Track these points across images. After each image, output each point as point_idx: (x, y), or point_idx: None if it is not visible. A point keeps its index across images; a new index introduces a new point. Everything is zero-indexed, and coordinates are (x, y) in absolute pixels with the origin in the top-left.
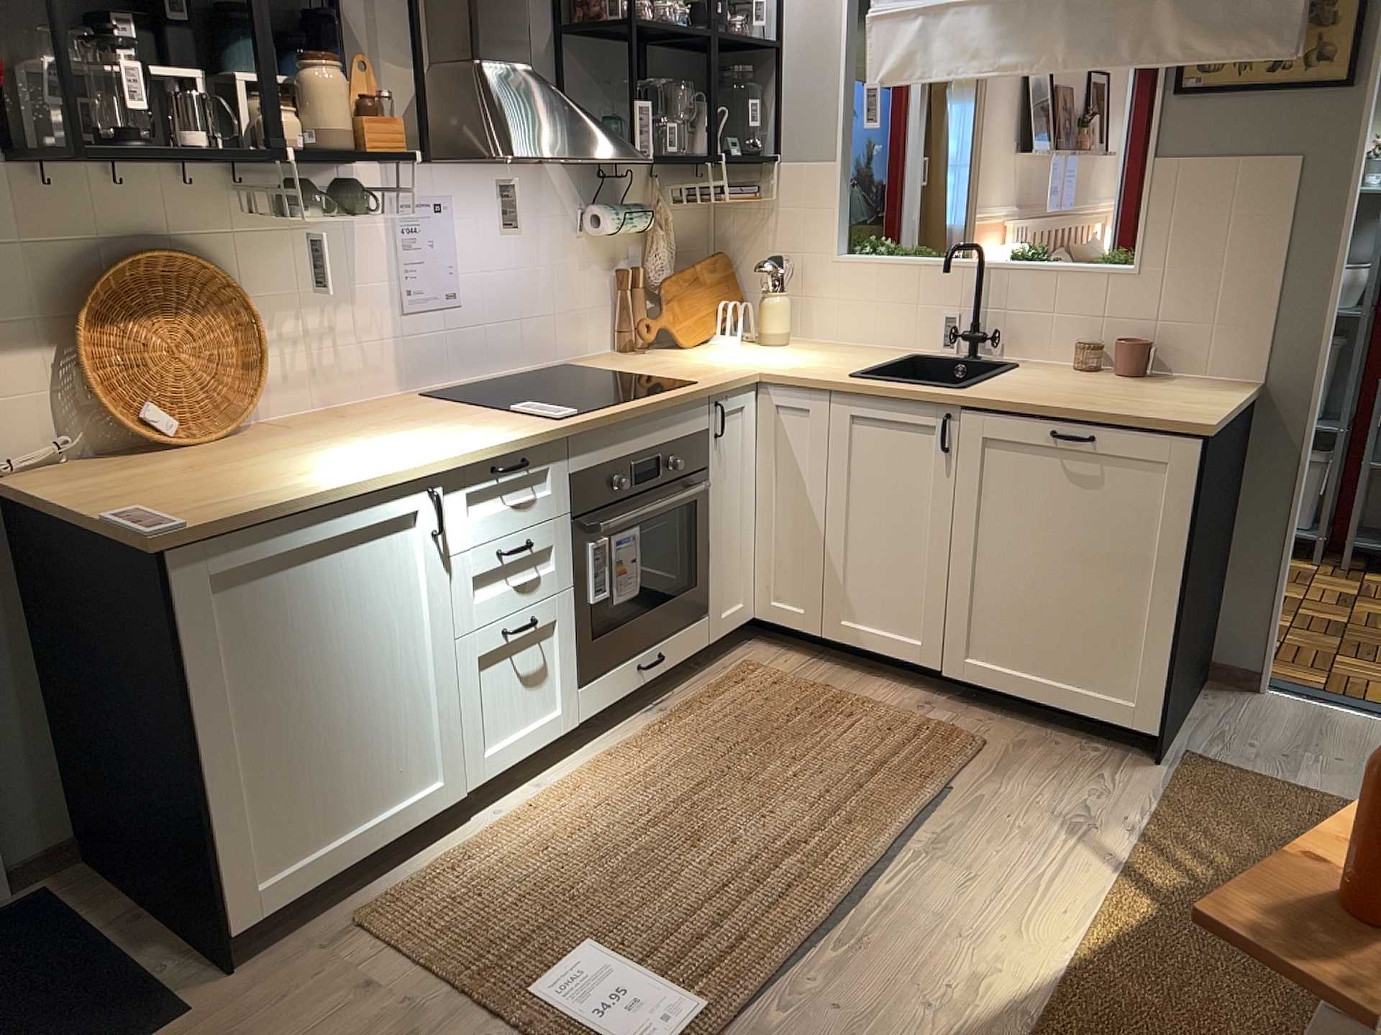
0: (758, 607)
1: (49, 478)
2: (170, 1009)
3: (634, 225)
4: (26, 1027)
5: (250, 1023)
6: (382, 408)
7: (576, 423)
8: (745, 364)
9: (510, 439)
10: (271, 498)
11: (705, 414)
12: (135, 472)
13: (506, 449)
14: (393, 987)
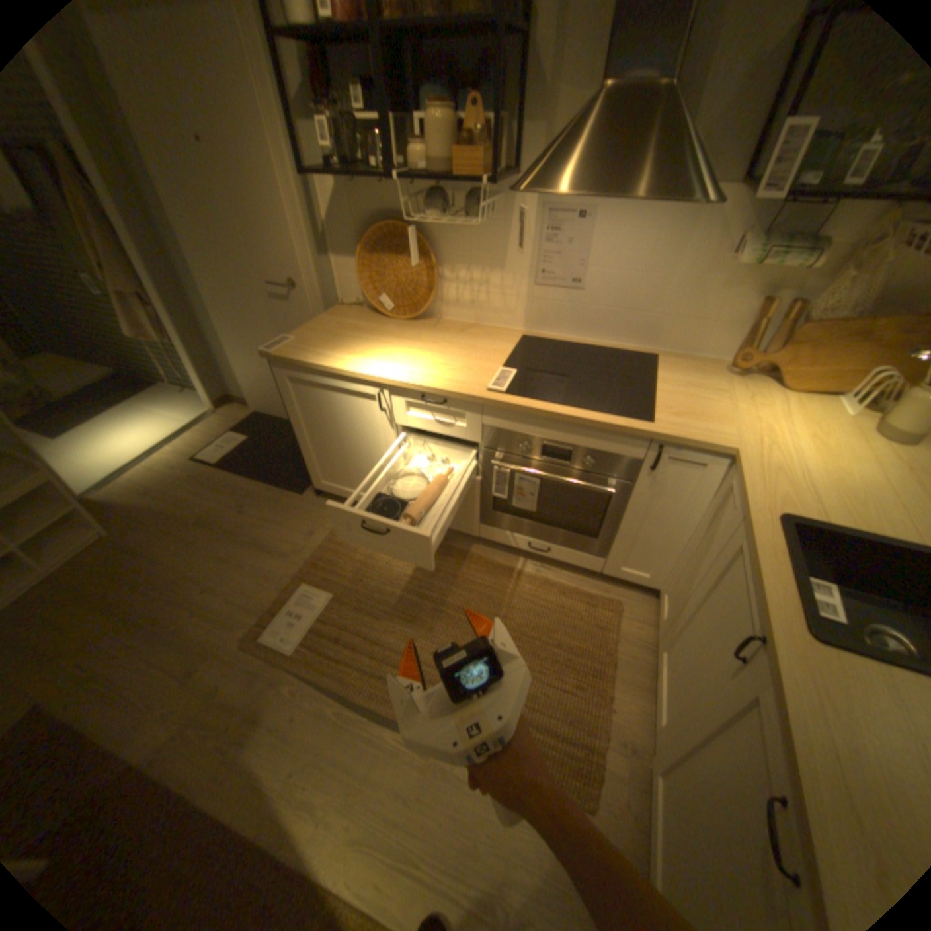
0: (662, 587)
1: (342, 310)
2: (300, 490)
3: (785, 260)
4: (293, 465)
5: (294, 511)
6: (489, 334)
7: (485, 399)
8: (762, 434)
9: (434, 386)
10: (310, 357)
11: (638, 447)
12: (351, 321)
13: (426, 390)
14: (309, 540)
